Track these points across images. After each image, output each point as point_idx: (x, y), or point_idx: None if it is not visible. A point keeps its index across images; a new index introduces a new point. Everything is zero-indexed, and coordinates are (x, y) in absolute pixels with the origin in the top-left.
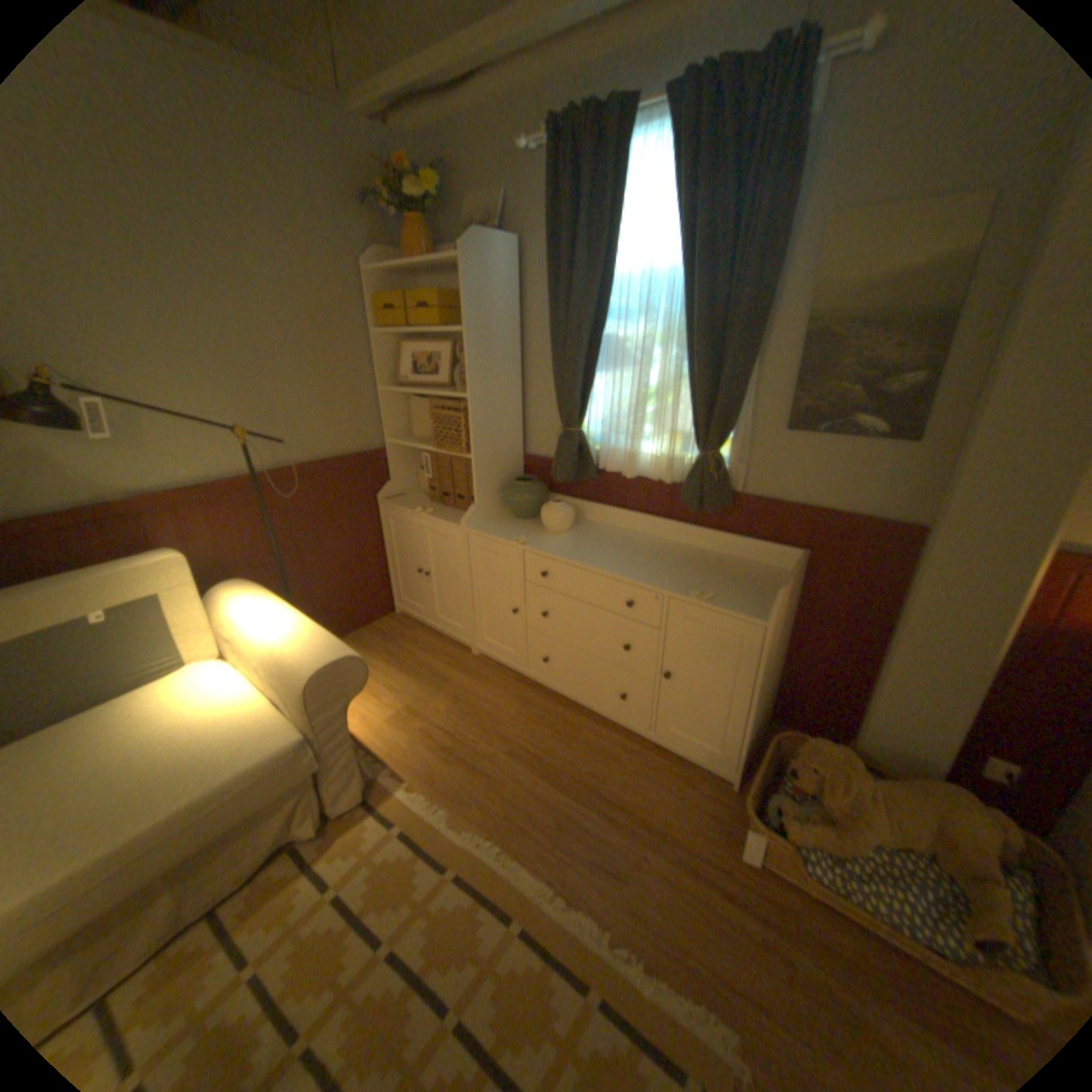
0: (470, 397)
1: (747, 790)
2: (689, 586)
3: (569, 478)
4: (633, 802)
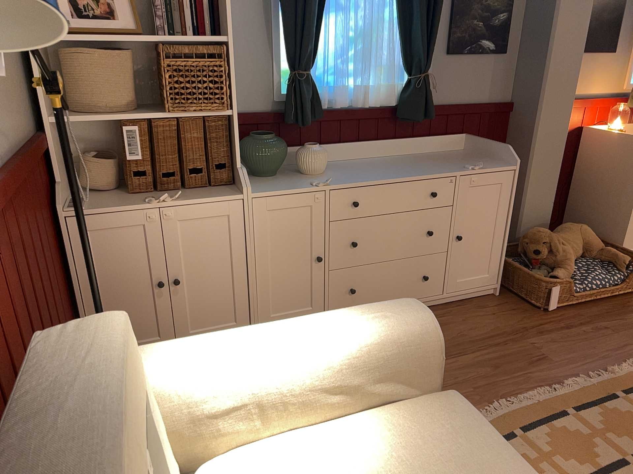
0: (230, 40)
1: (497, 292)
2: (457, 167)
3: (312, 120)
4: (486, 330)
